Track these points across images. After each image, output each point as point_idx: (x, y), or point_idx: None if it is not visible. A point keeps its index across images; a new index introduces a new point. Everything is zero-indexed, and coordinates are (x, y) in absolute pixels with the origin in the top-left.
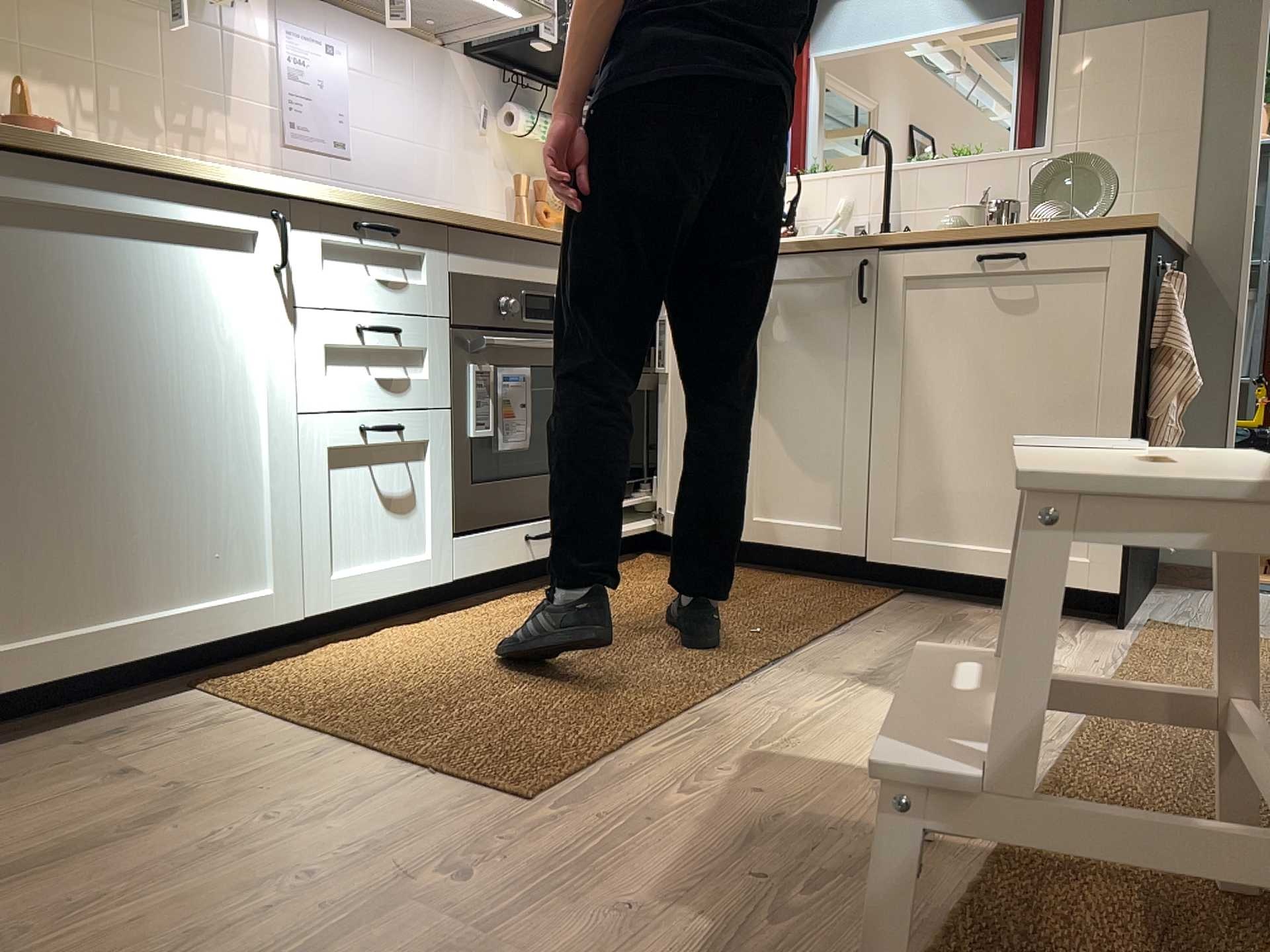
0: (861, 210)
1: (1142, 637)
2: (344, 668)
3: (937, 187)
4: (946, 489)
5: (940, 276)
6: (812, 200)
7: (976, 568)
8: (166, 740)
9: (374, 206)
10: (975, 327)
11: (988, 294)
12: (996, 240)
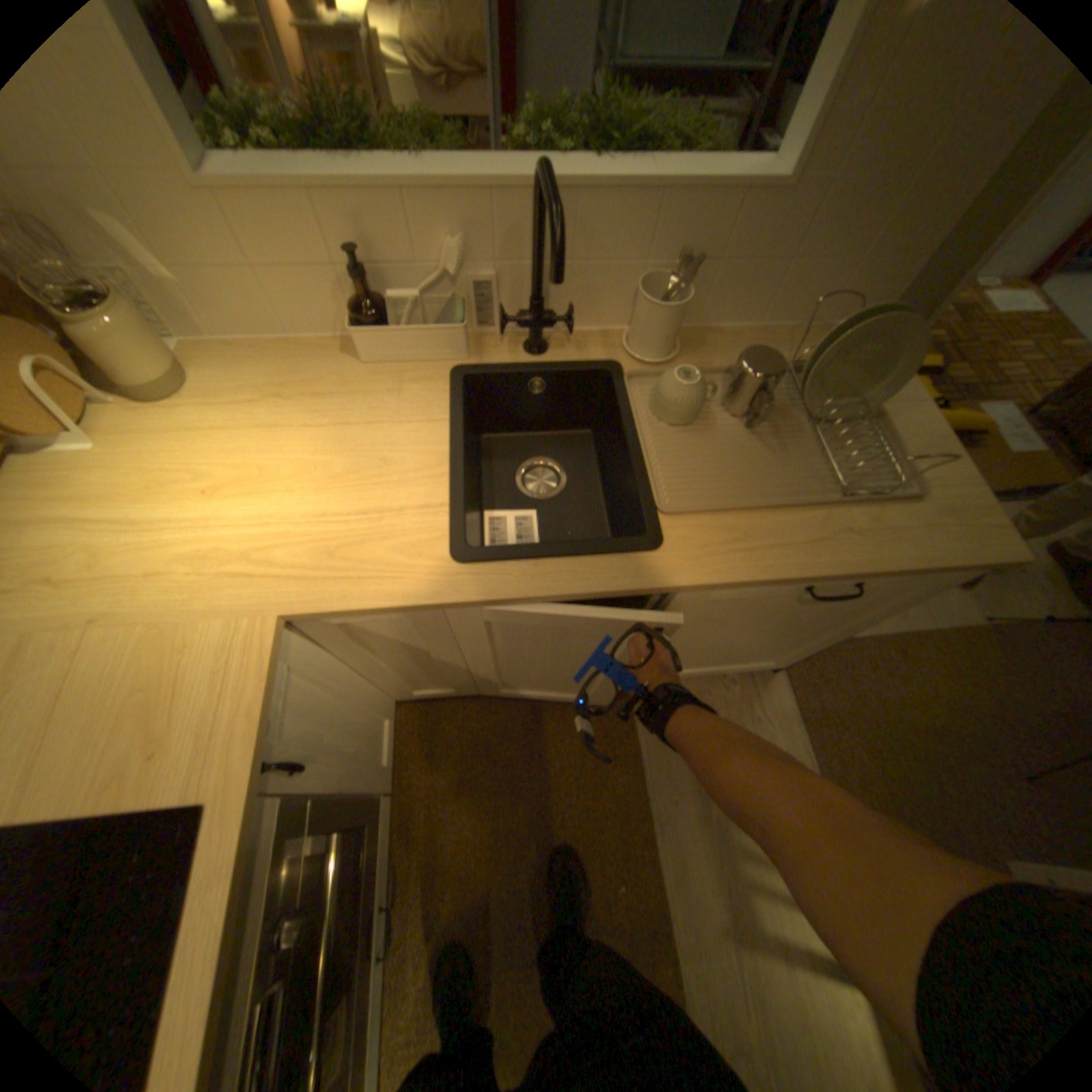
0: (479, 250)
1: (800, 698)
2: None
3: (611, 220)
4: (683, 660)
5: (750, 595)
6: (375, 222)
7: (692, 676)
8: None
9: None
10: (764, 612)
11: (794, 598)
12: (844, 579)
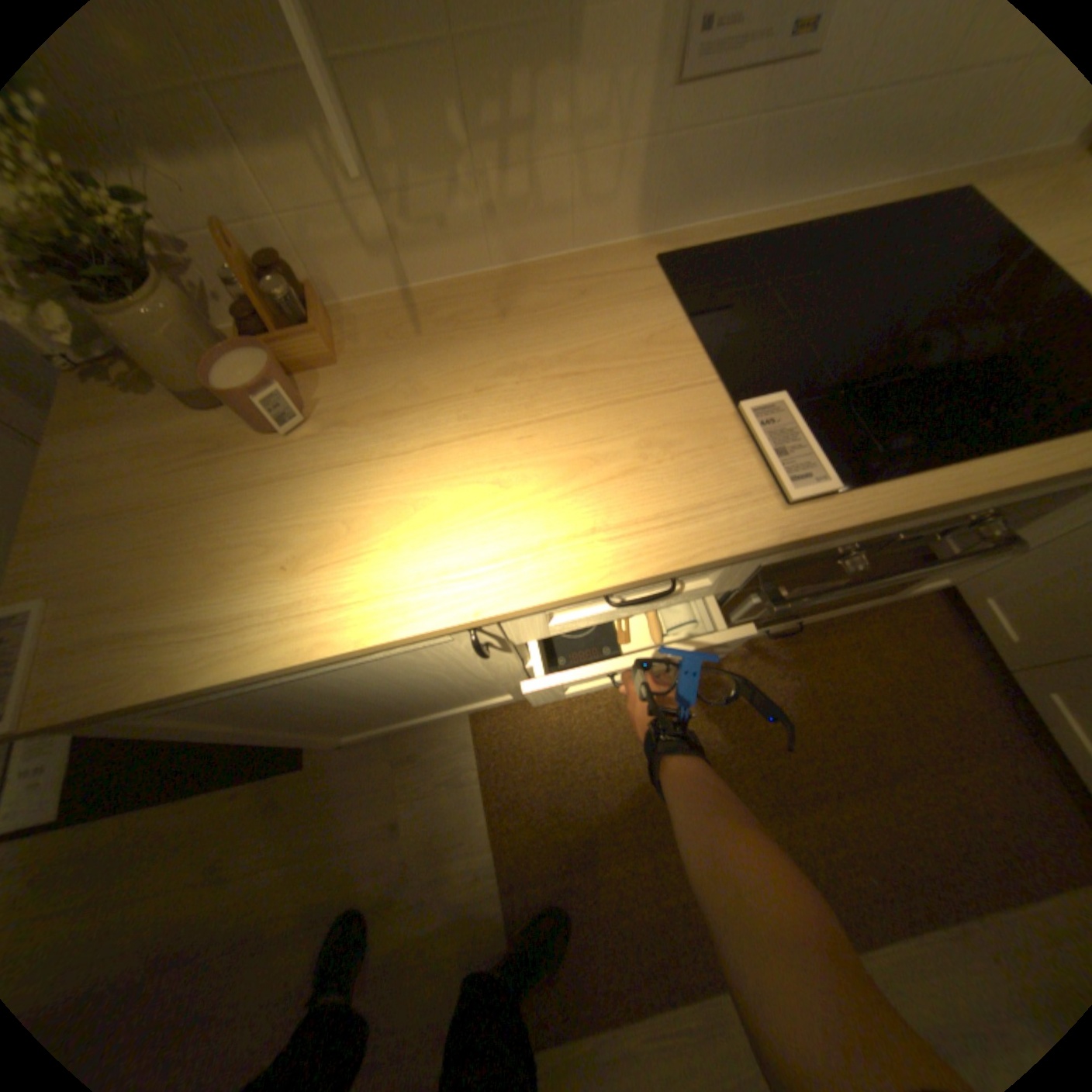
0: None
1: None
2: (549, 743)
3: None
4: None
5: None
6: None
7: None
8: (427, 790)
9: (631, 584)
10: None
11: None
12: None
